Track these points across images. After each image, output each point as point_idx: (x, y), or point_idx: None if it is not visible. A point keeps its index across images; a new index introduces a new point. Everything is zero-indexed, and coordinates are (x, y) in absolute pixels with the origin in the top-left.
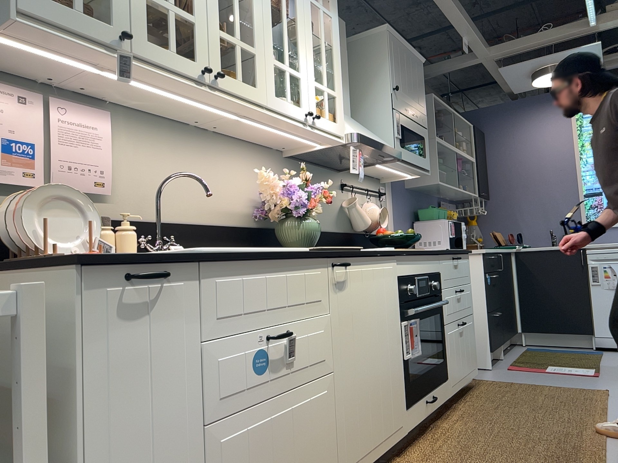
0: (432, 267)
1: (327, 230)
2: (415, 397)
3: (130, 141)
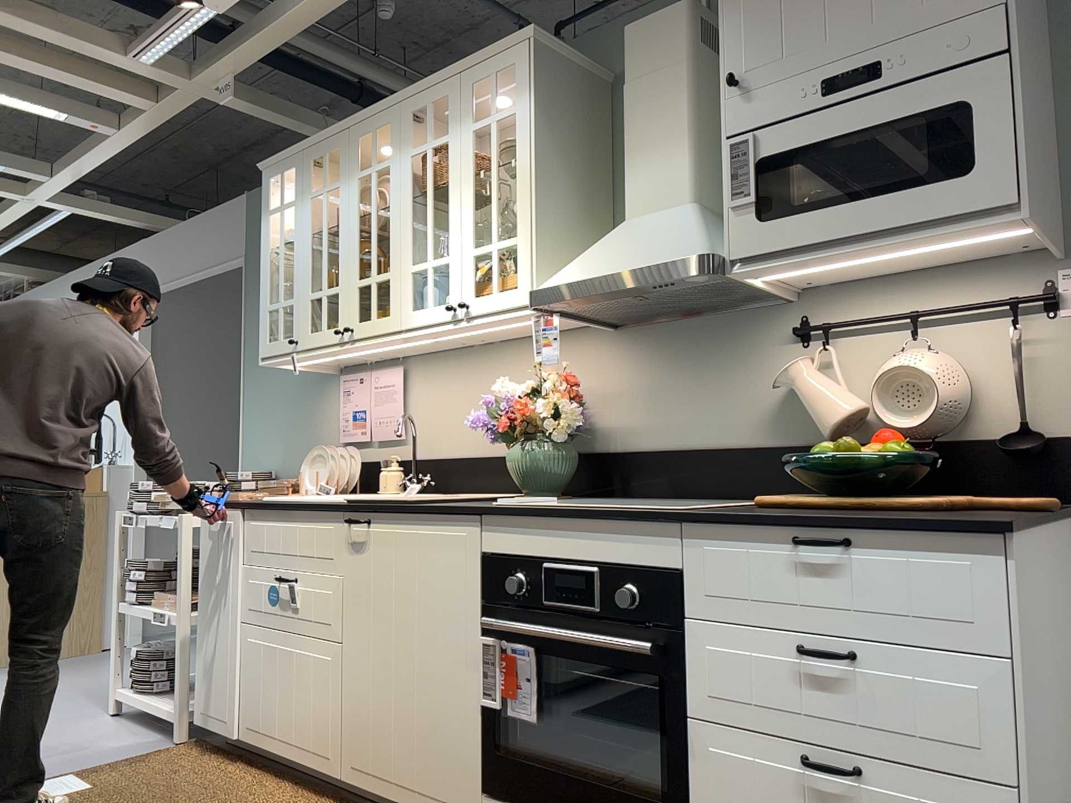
0: (627, 552)
1: (728, 445)
2: (512, 794)
3: (422, 383)
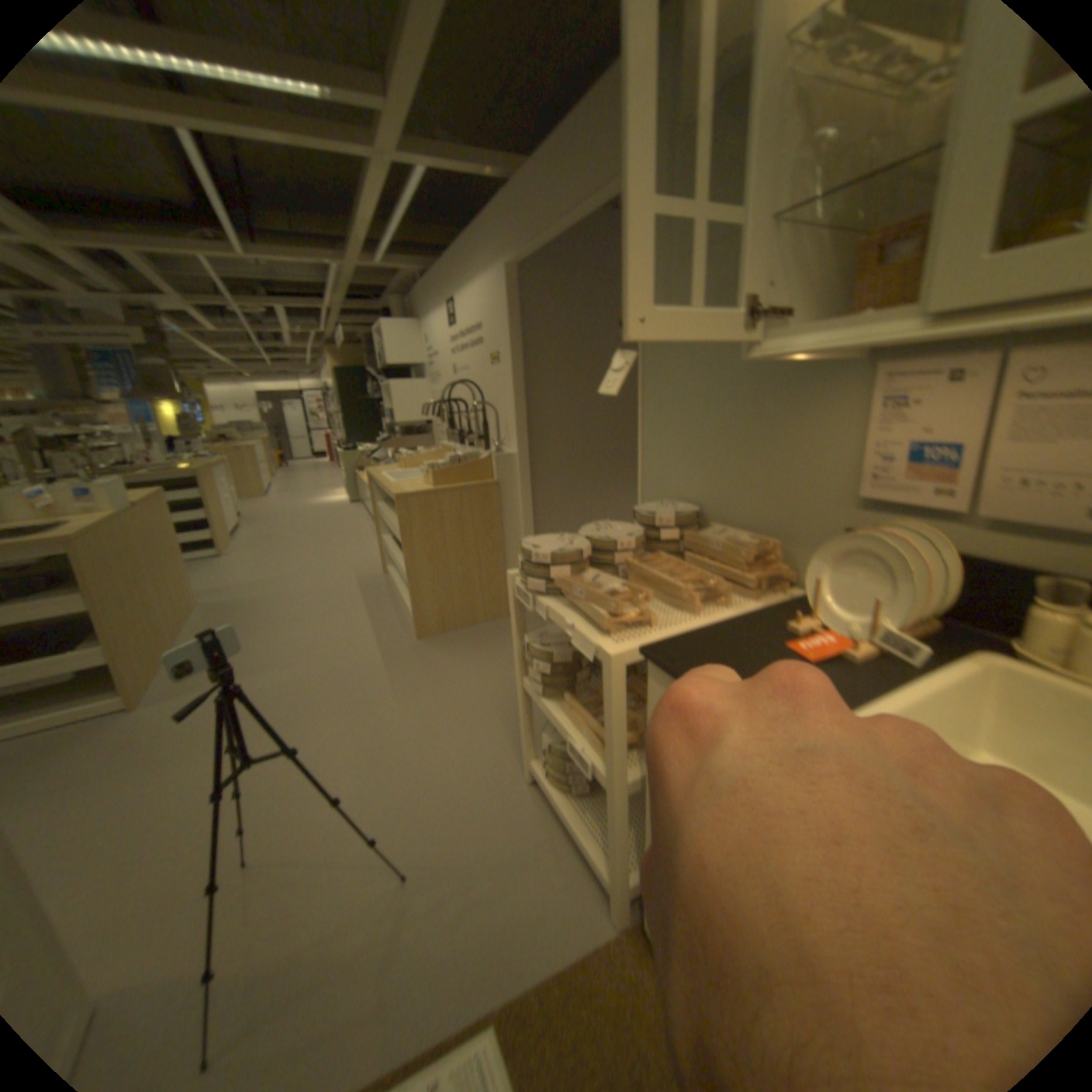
0: None
1: None
2: None
3: None
